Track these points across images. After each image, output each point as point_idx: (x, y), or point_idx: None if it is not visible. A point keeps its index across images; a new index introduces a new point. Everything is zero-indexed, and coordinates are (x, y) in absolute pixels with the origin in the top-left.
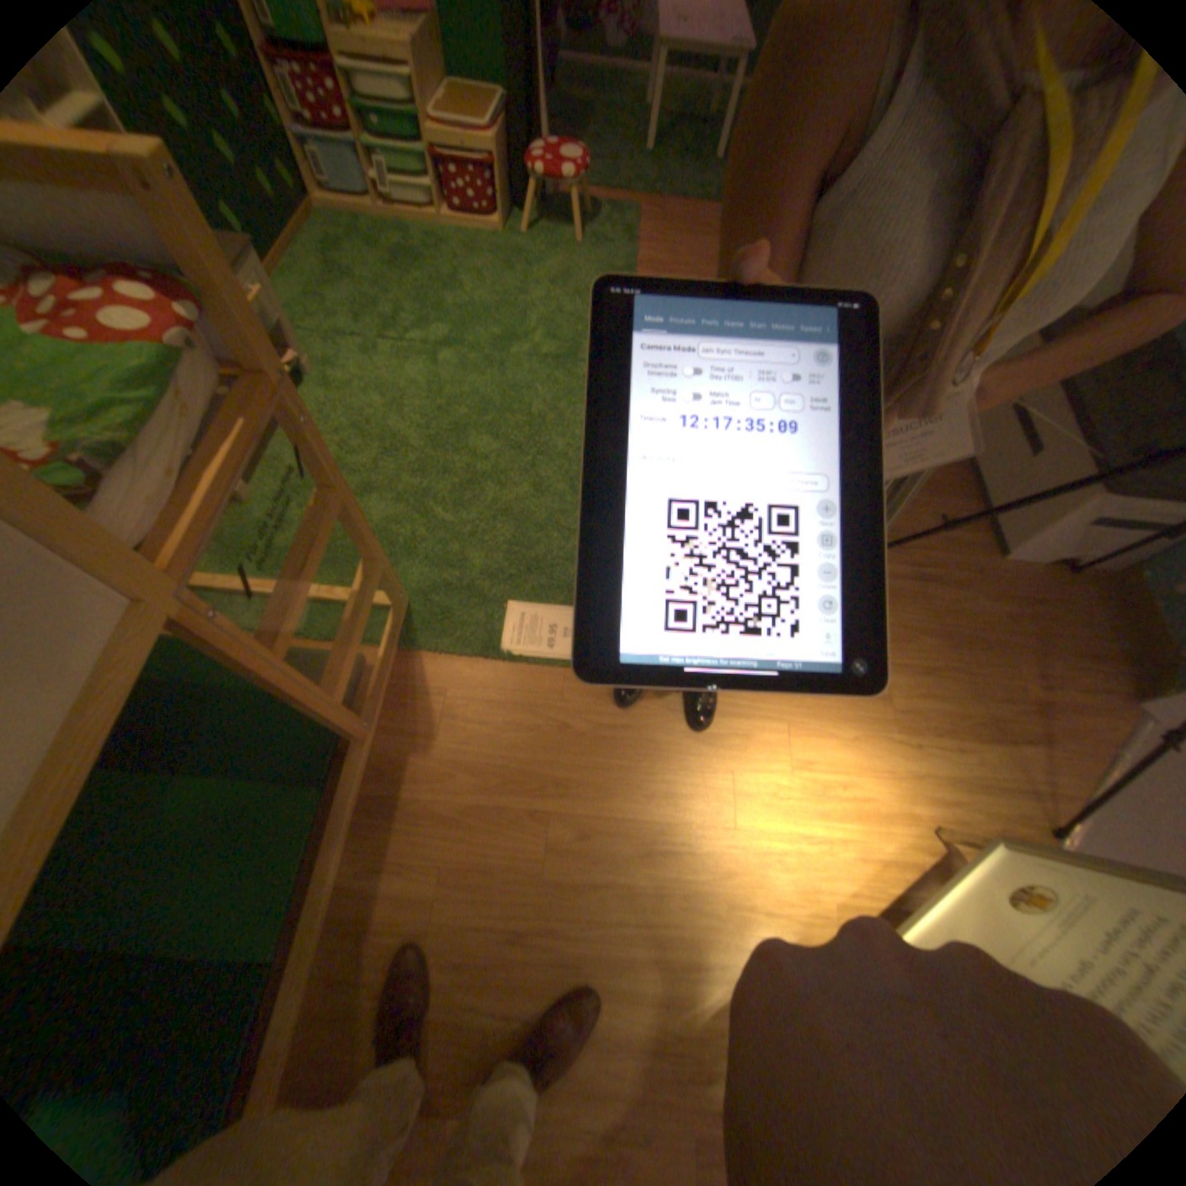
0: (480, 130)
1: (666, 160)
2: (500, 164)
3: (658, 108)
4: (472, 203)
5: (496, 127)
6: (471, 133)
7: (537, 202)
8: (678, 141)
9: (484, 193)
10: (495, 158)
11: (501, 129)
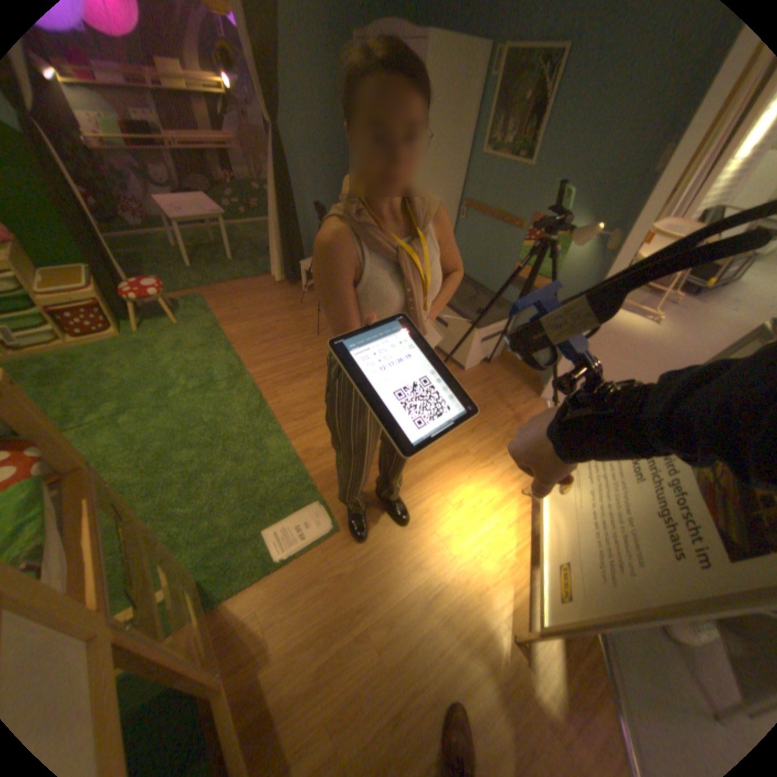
0: (81, 290)
1: (203, 269)
2: (102, 303)
3: (183, 248)
4: (90, 329)
5: (92, 285)
6: (76, 294)
7: (135, 314)
8: (203, 259)
9: (98, 321)
10: (99, 301)
11: (95, 286)
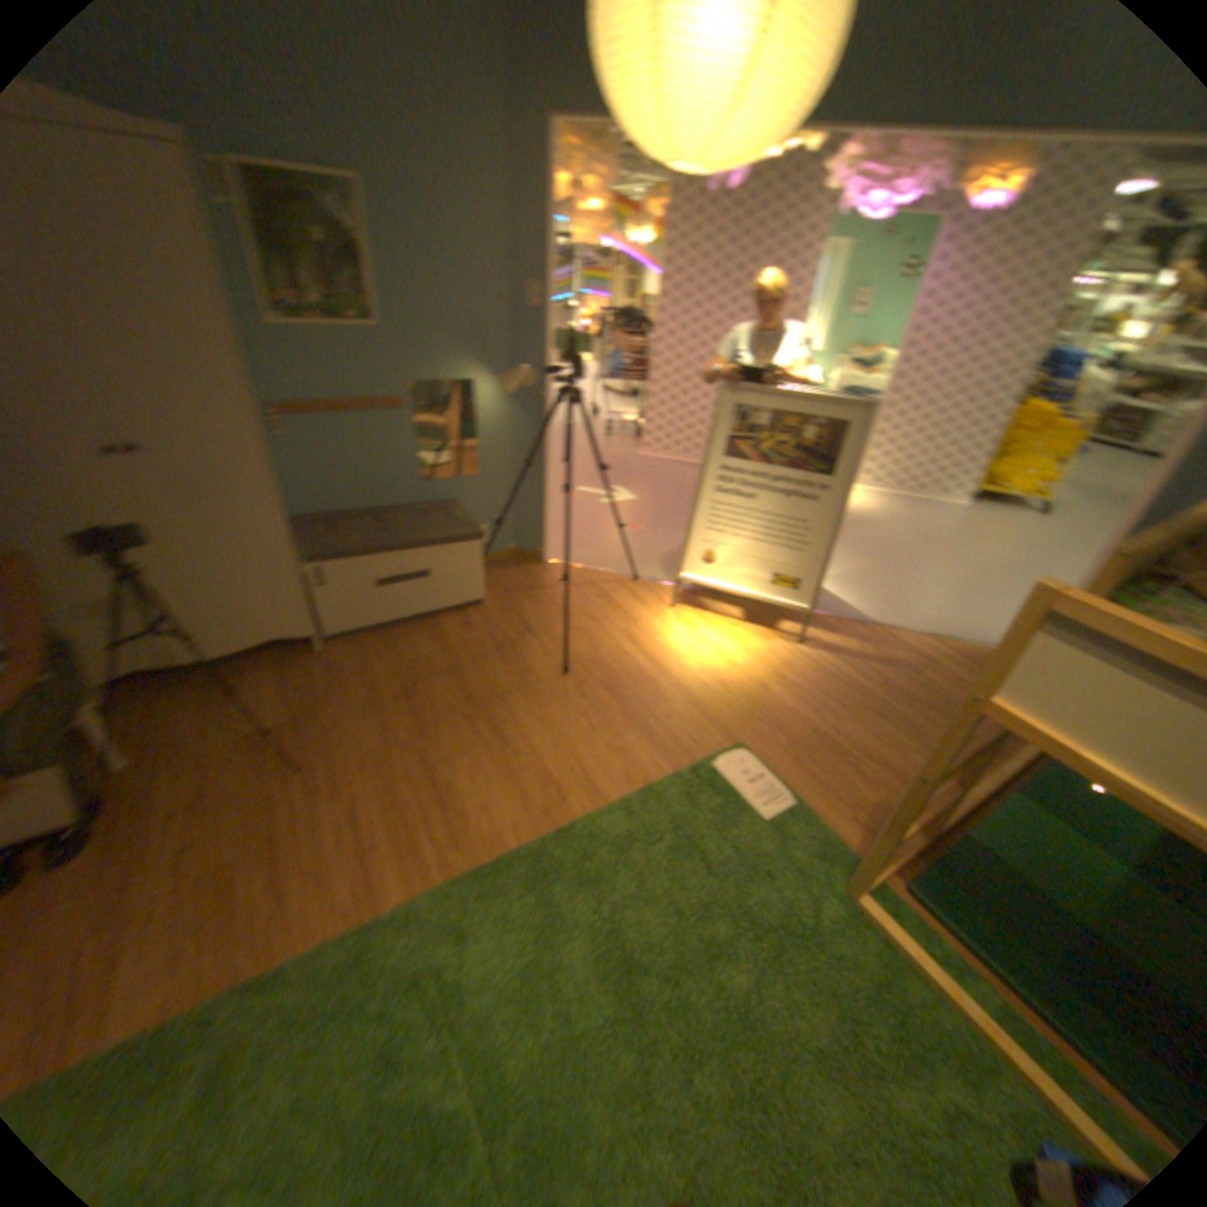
0: None
1: None
2: None
3: None
4: None
5: None
6: None
7: None
8: None
9: None
10: None
11: None
